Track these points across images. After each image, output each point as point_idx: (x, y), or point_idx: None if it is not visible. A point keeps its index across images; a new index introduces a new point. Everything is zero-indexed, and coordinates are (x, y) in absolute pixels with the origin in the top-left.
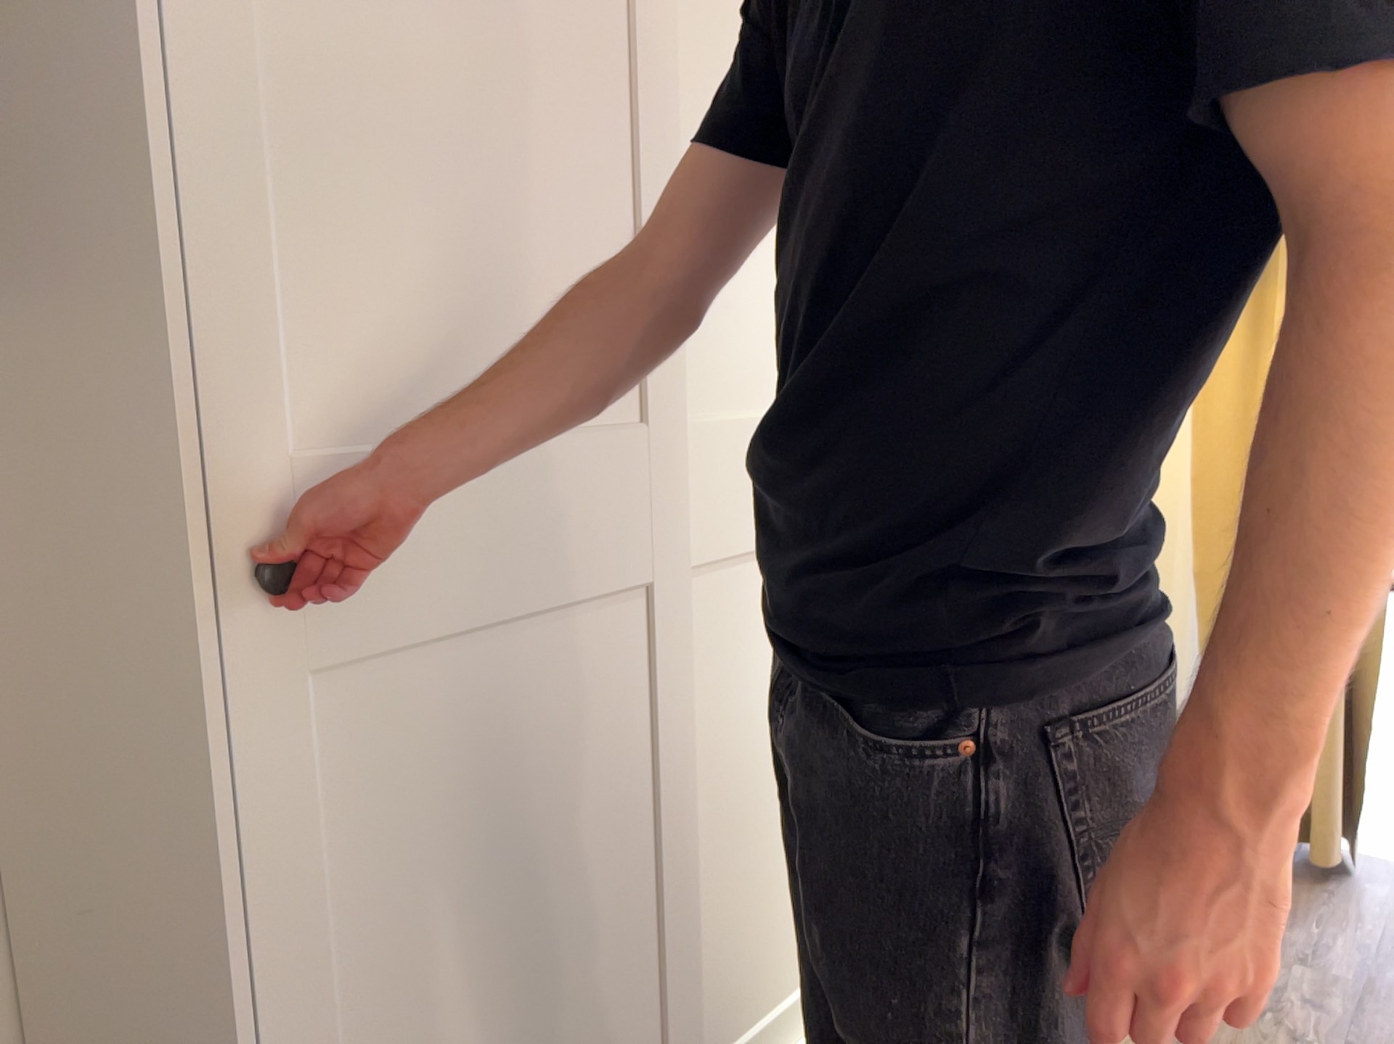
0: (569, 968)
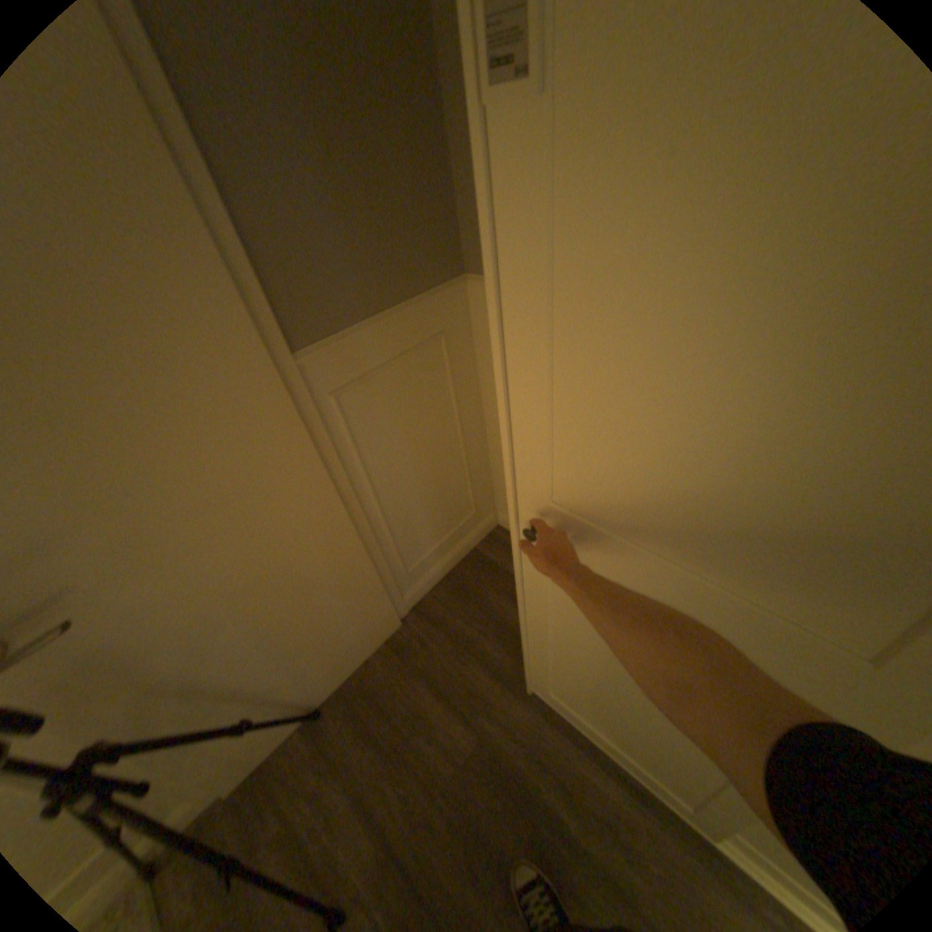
0: (646, 730)
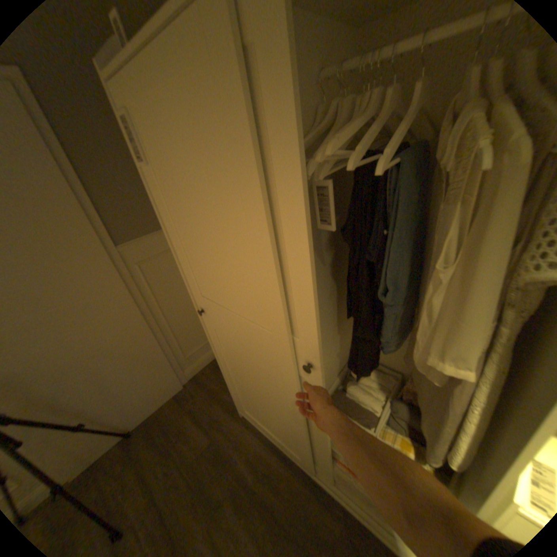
0: (268, 410)
